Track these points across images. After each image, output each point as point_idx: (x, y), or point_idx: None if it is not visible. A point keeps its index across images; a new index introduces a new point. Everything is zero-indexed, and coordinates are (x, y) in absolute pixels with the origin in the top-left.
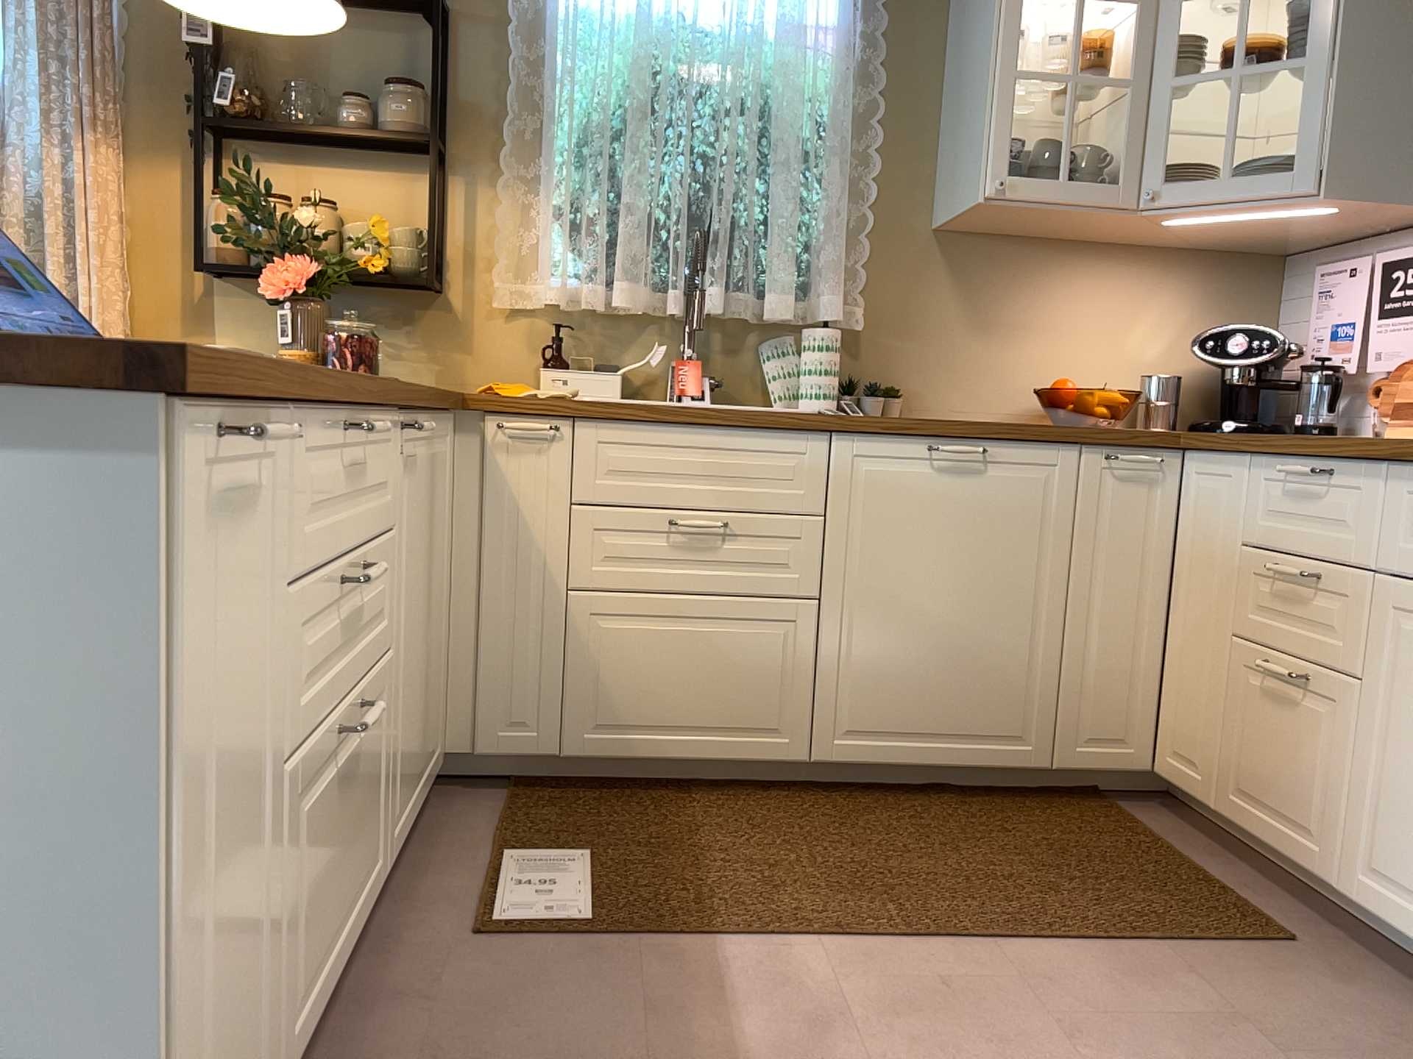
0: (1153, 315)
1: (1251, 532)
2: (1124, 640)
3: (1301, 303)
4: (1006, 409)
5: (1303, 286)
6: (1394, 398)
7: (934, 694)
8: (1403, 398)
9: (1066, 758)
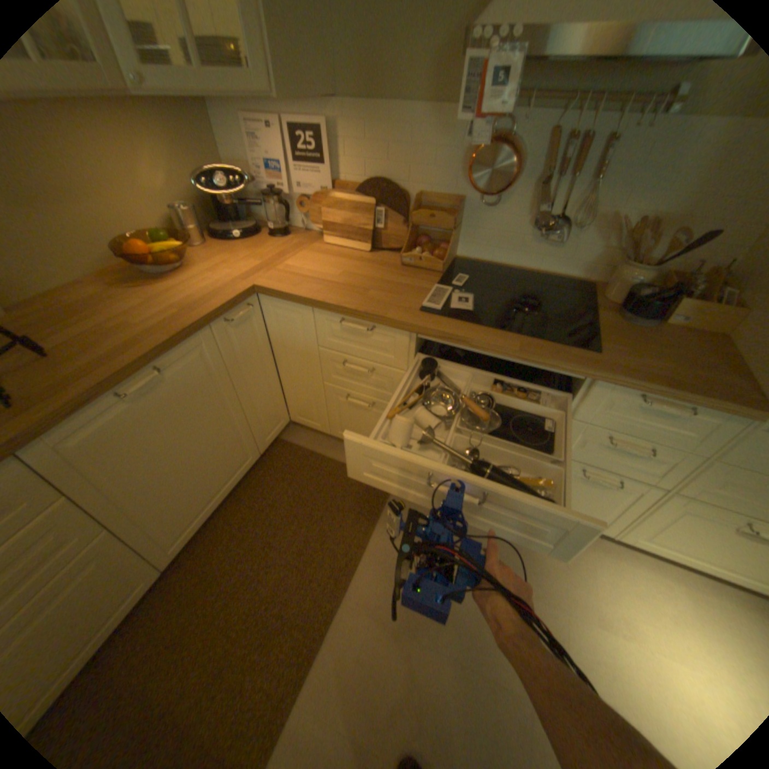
0: (145, 155)
1: (322, 342)
2: (264, 391)
3: (226, 132)
4: (86, 263)
5: (223, 119)
6: (316, 214)
7: (202, 488)
8: (326, 219)
9: (263, 448)
